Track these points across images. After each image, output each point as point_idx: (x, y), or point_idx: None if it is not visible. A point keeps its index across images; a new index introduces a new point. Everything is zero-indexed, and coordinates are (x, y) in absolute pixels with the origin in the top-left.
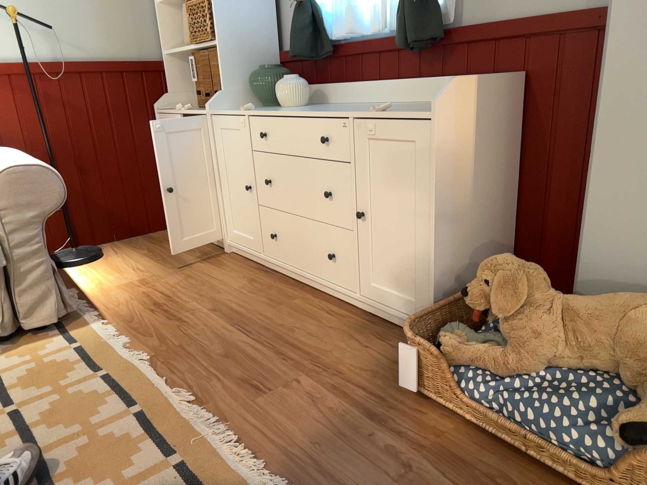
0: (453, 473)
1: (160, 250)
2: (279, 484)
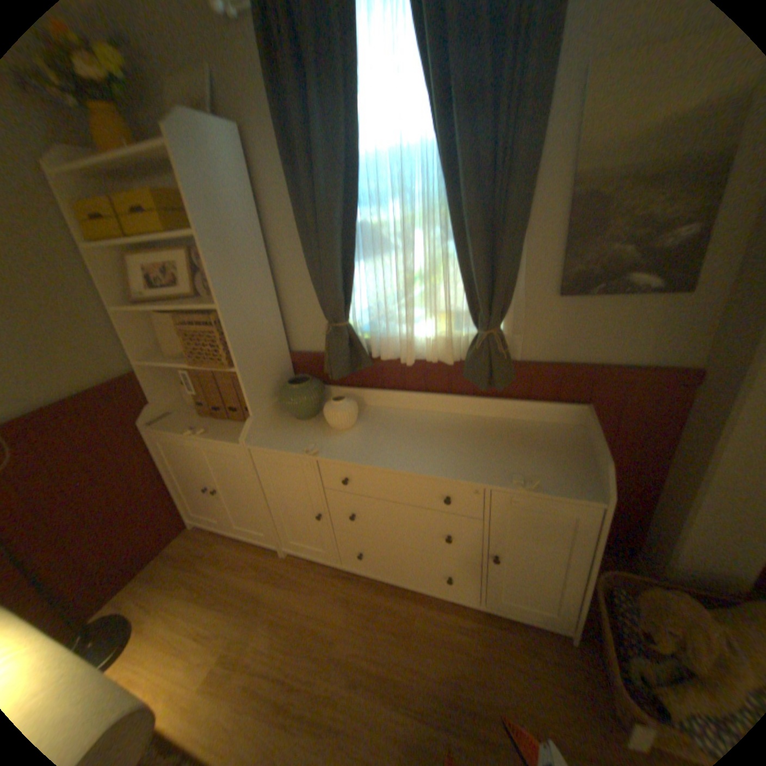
0: None
1: (200, 579)
2: None
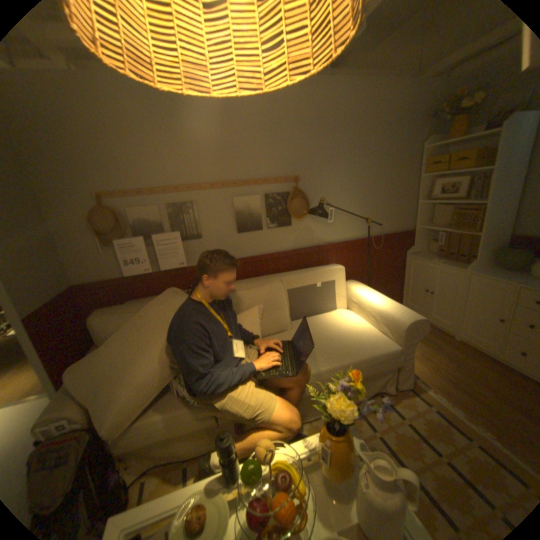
0: None
1: None
2: None
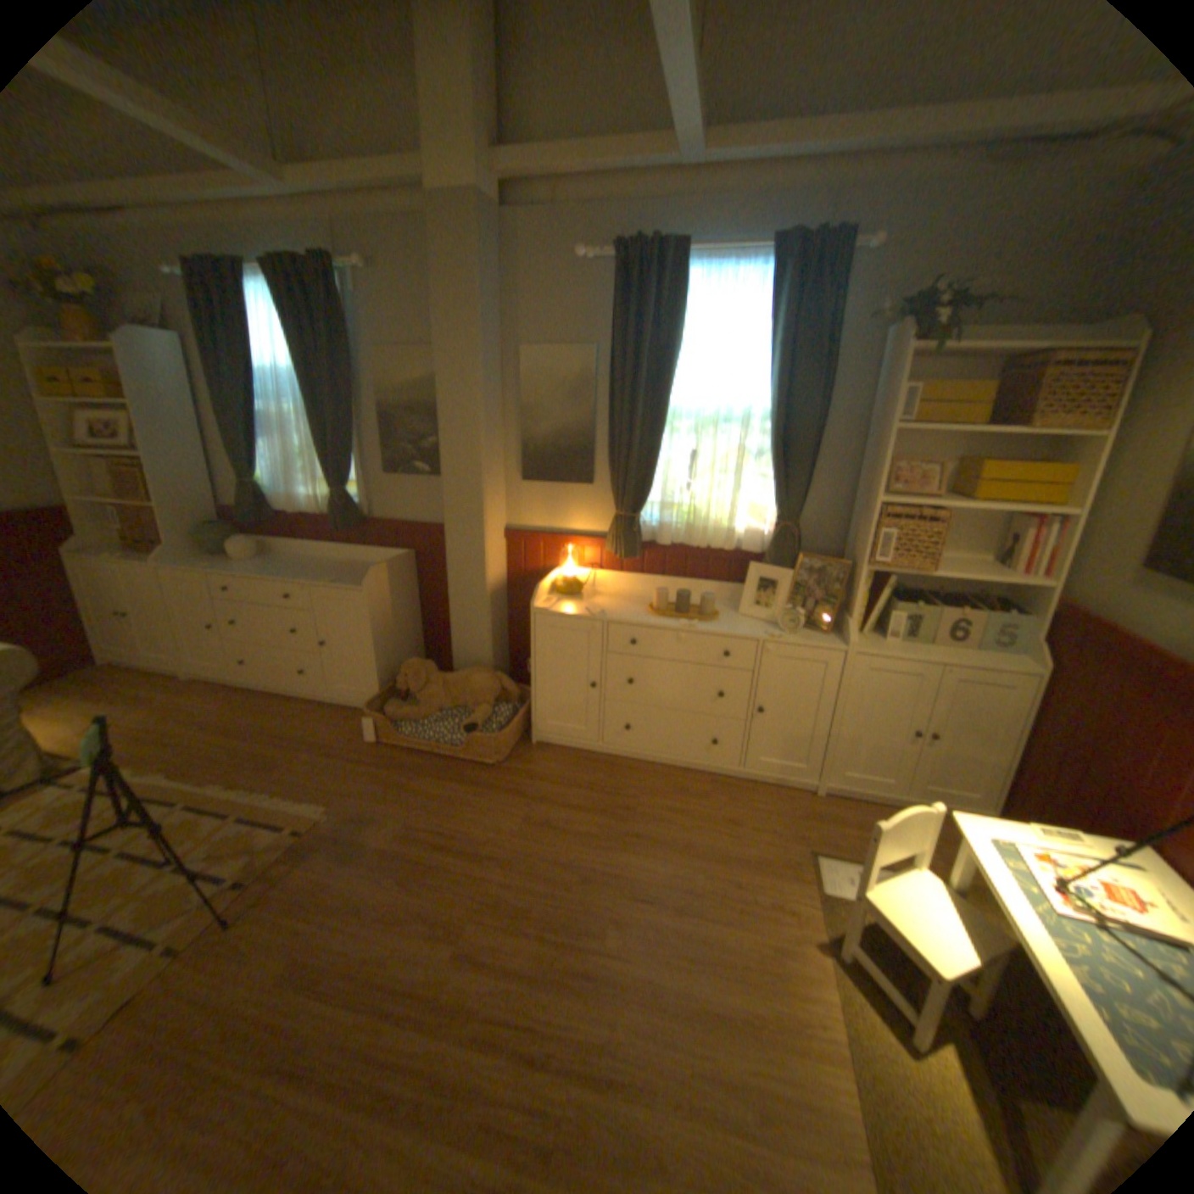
0: (398, 773)
1: (97, 693)
2: (305, 808)
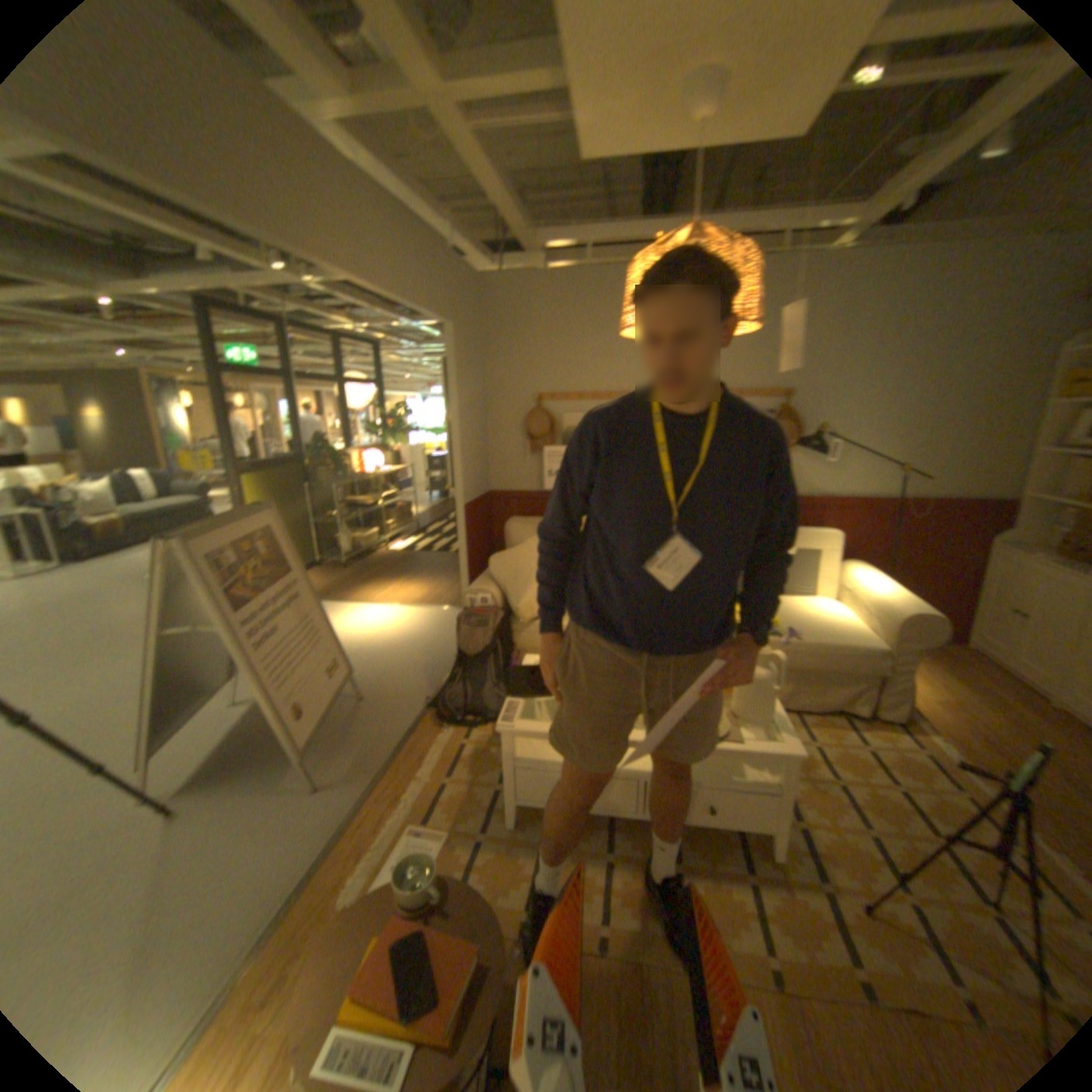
0: None
1: (963, 672)
2: None
